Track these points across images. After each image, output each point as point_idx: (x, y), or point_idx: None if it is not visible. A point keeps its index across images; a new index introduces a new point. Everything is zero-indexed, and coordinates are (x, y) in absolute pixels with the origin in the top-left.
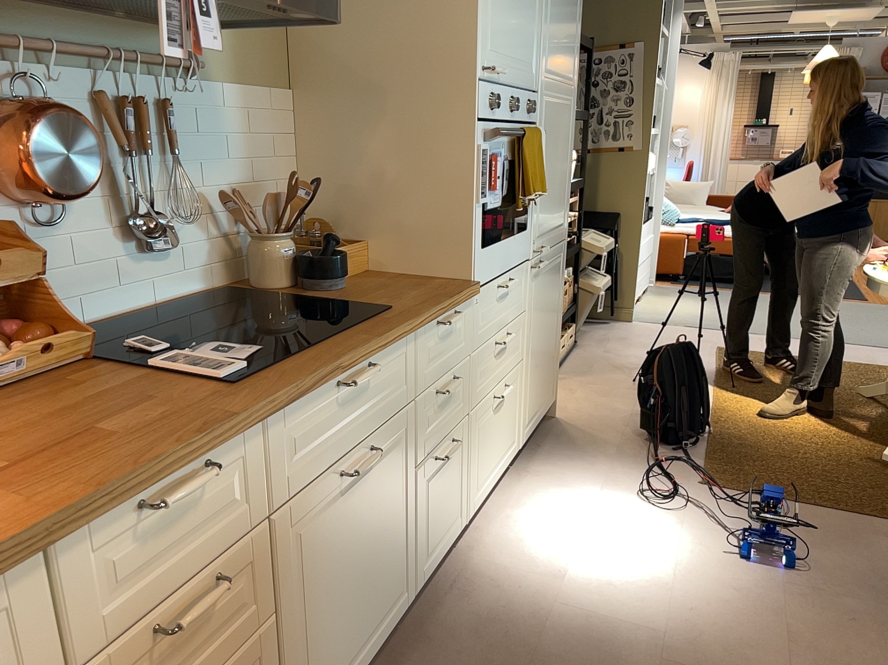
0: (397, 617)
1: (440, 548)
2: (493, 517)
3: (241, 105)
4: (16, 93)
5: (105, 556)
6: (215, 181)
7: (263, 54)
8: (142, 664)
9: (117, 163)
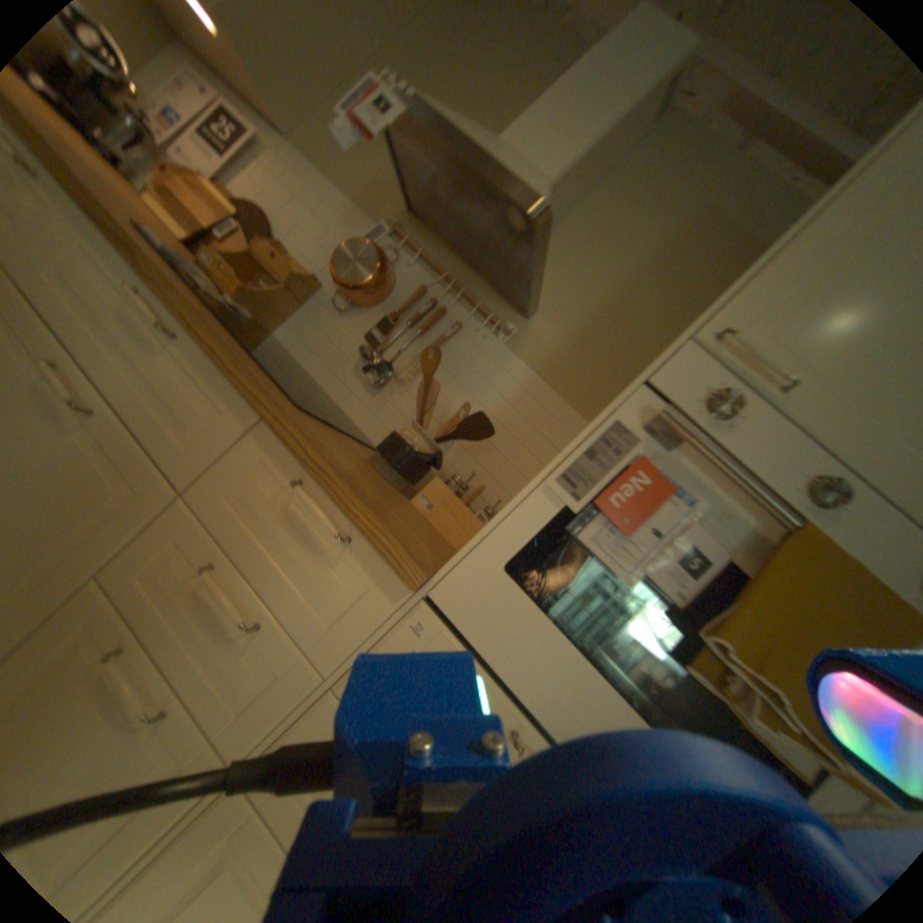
0: None
1: None
2: None
3: (521, 381)
4: (381, 253)
5: None
6: (449, 399)
7: (582, 378)
8: None
9: (398, 325)
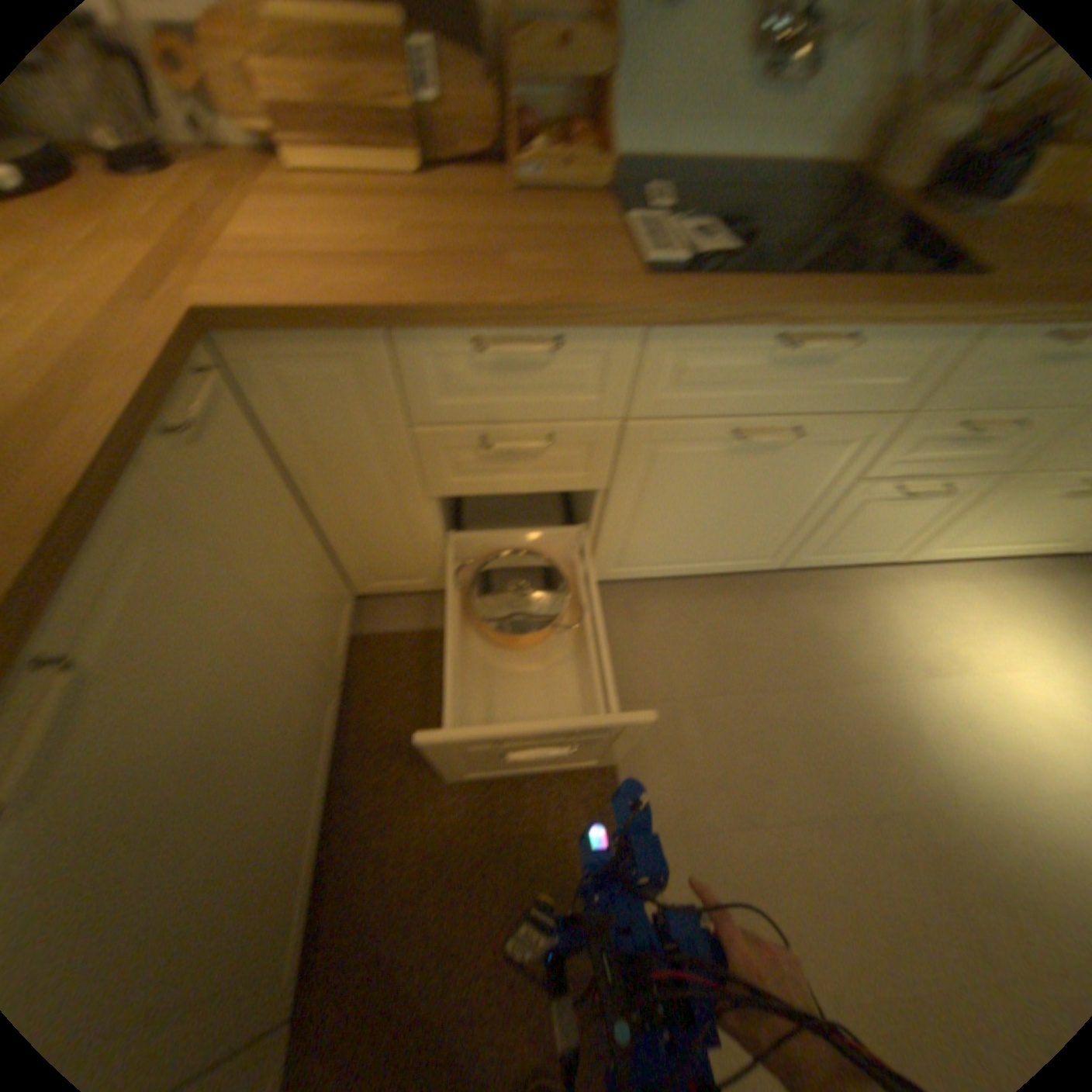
0: (749, 569)
1: (843, 559)
2: (948, 580)
3: None
4: None
5: (442, 360)
6: None
7: None
8: (472, 450)
9: None
